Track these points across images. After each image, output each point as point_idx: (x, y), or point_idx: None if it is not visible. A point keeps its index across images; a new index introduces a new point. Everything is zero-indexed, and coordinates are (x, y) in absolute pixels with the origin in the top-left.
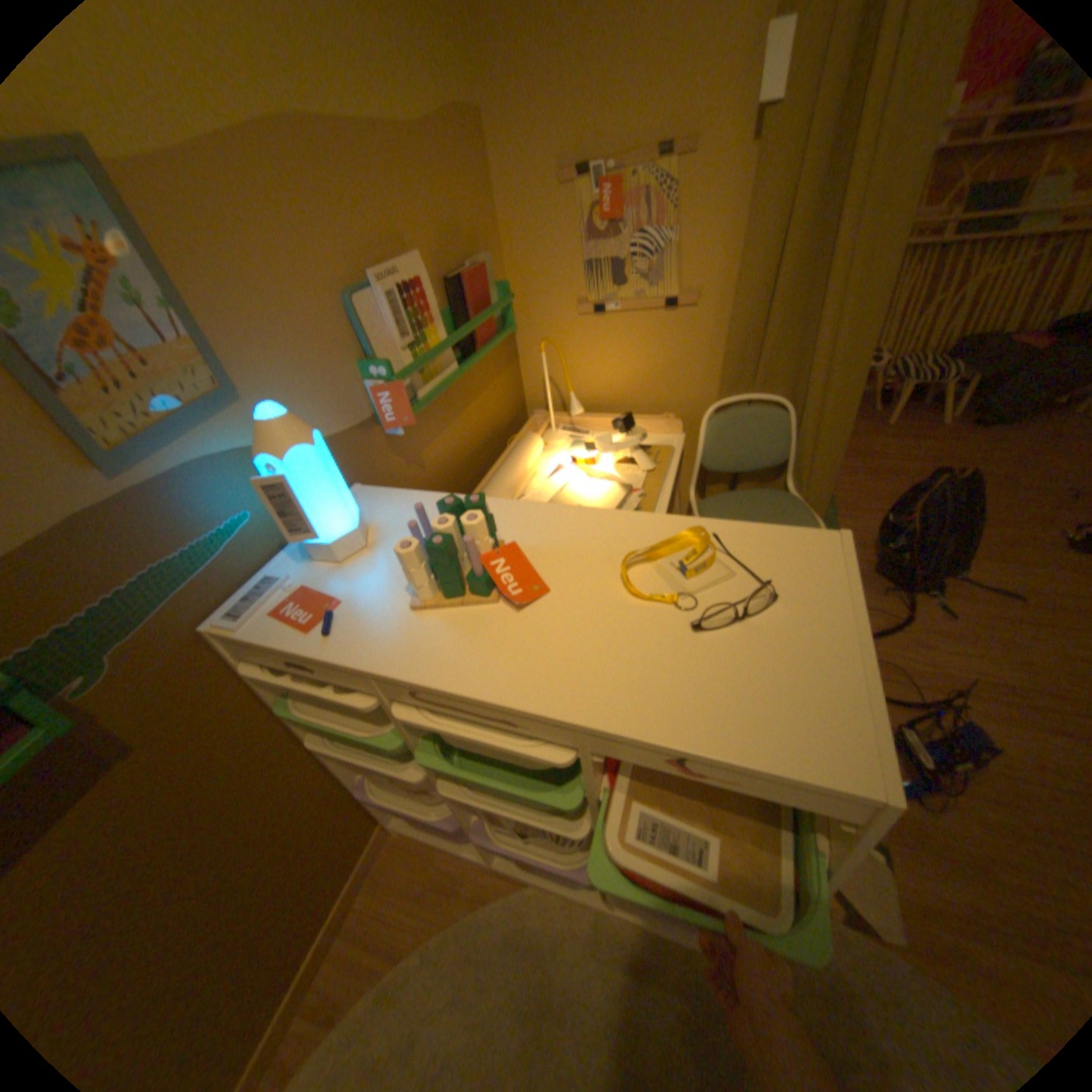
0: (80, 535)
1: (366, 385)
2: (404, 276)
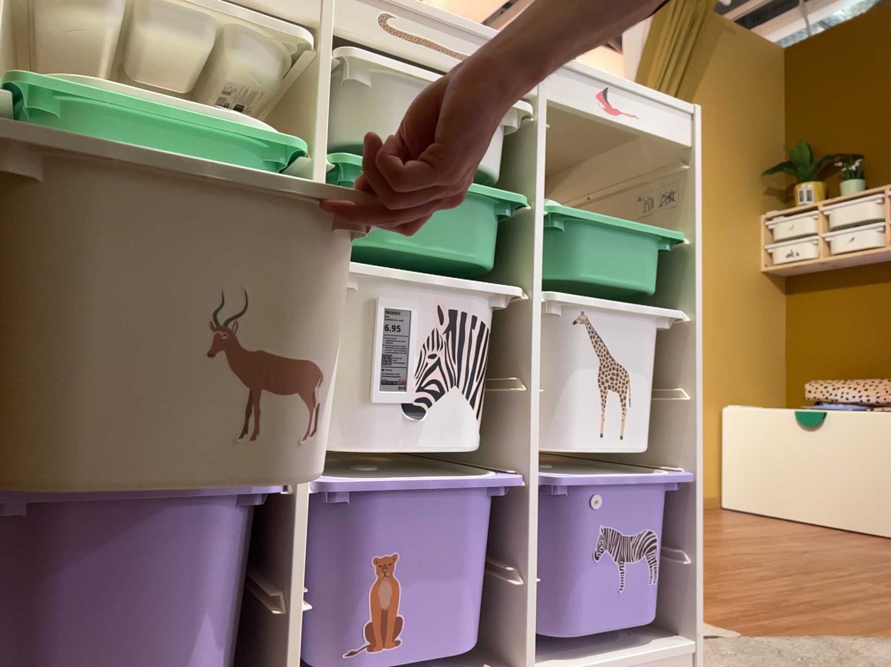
0: None
1: None
2: None
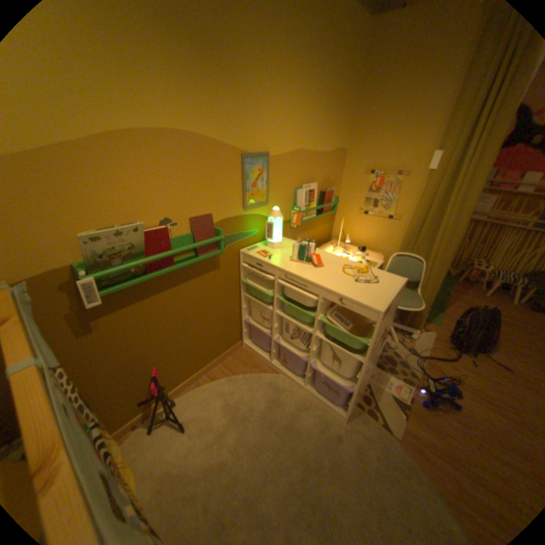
0: (235, 220)
1: (291, 212)
2: (310, 188)
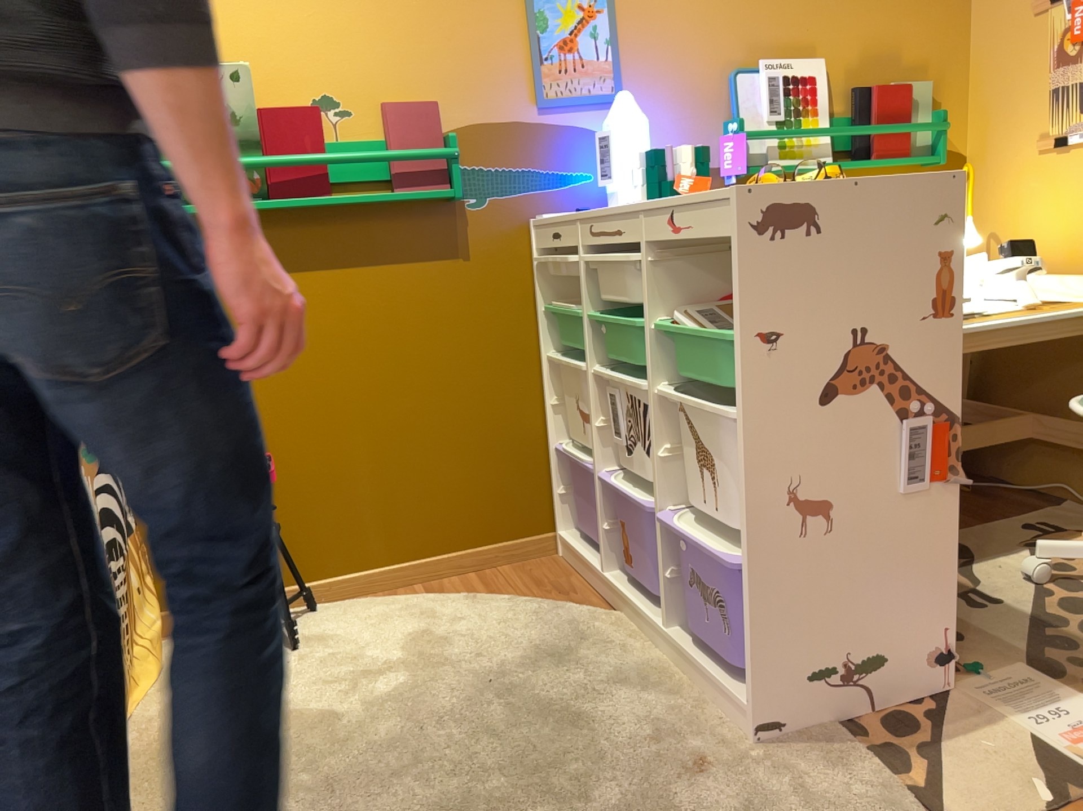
0: (513, 132)
1: (722, 140)
2: (795, 72)
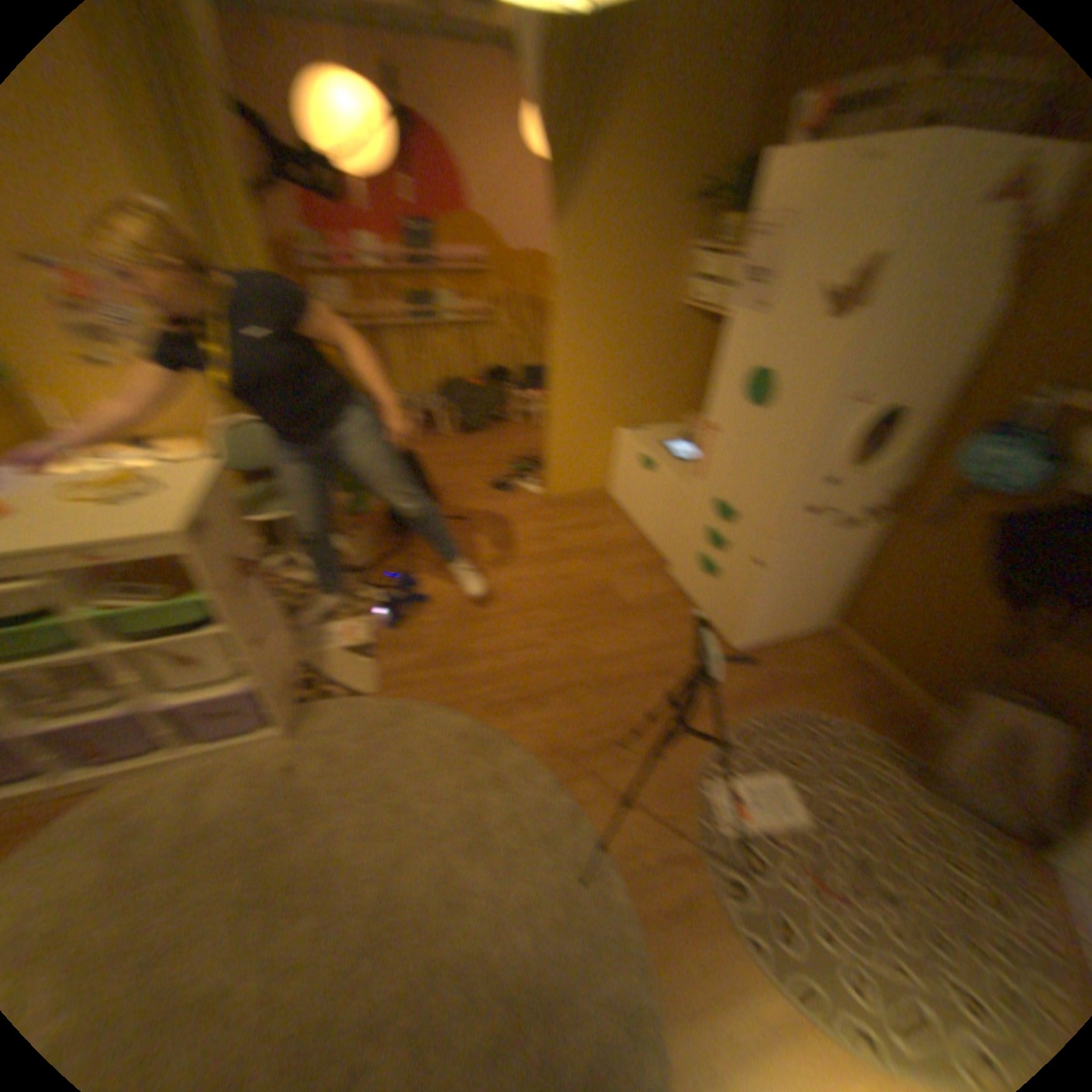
0: None
1: None
2: None
